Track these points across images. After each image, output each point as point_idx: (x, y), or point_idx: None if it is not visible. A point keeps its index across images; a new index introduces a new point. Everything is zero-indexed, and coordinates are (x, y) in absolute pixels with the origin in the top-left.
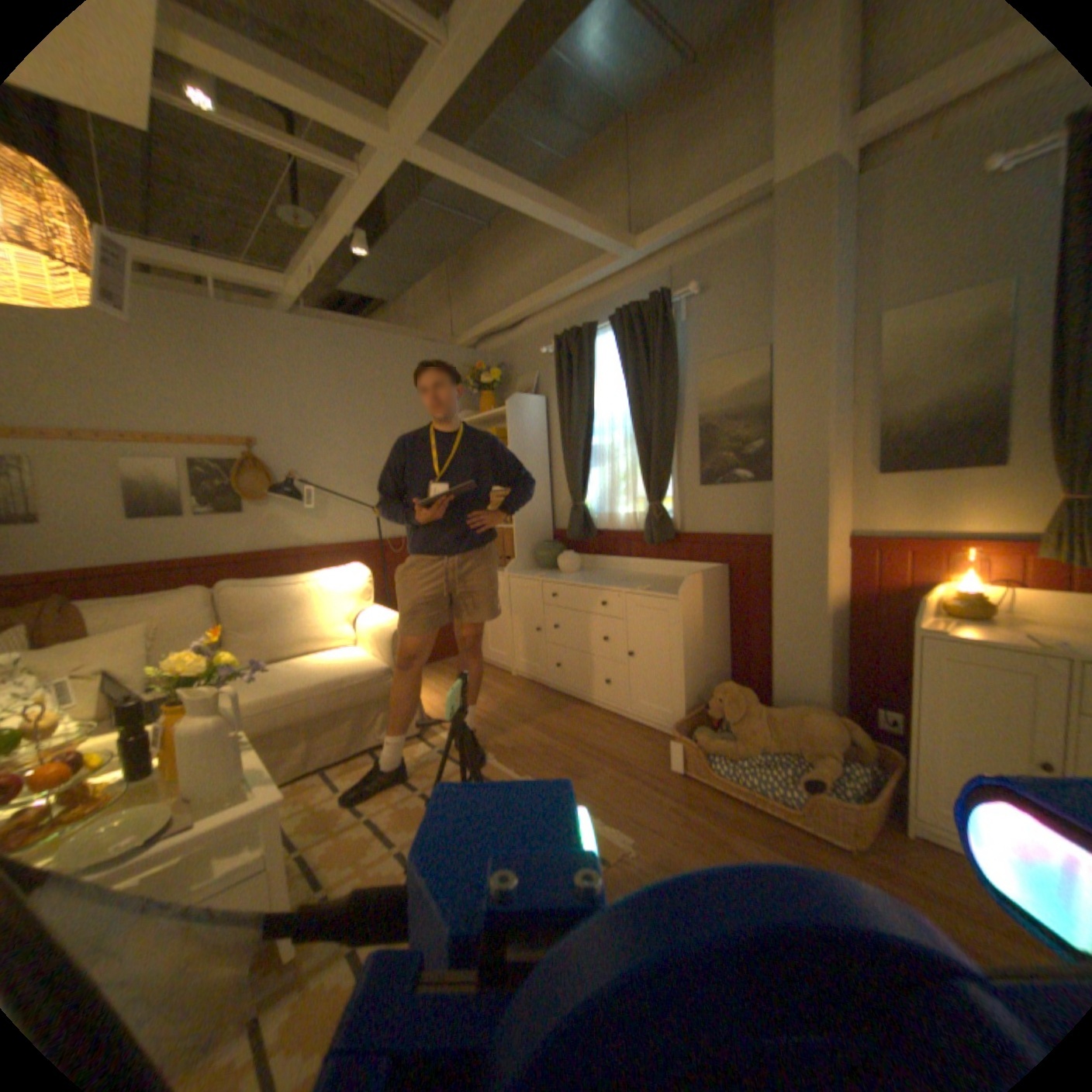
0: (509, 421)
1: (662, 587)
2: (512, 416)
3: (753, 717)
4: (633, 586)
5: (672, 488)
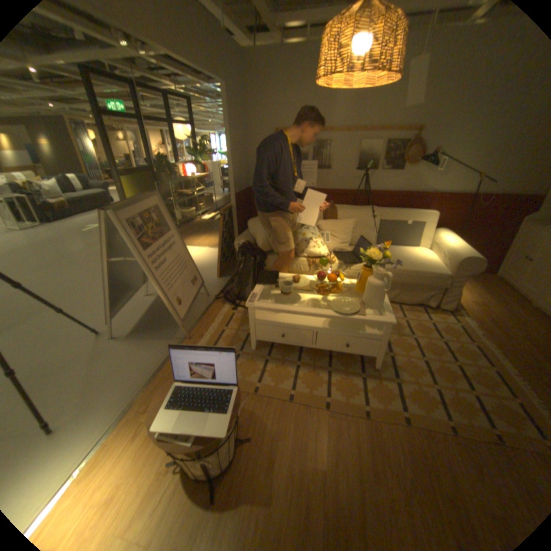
0: None
1: None
2: None
3: None
4: None
5: None
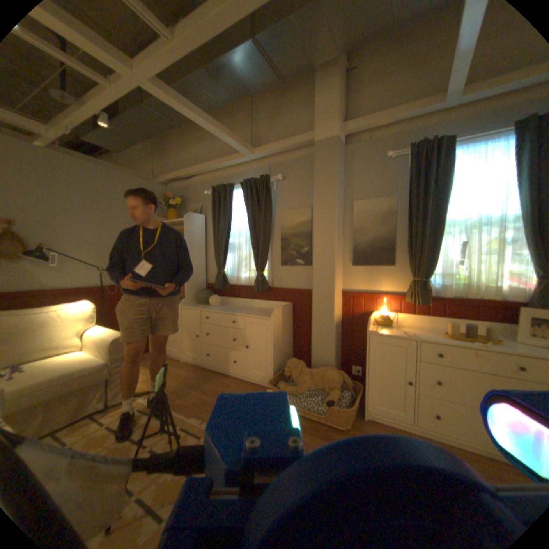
0: (184, 226)
1: (263, 313)
2: (186, 223)
3: (303, 374)
4: (249, 313)
5: (267, 266)
